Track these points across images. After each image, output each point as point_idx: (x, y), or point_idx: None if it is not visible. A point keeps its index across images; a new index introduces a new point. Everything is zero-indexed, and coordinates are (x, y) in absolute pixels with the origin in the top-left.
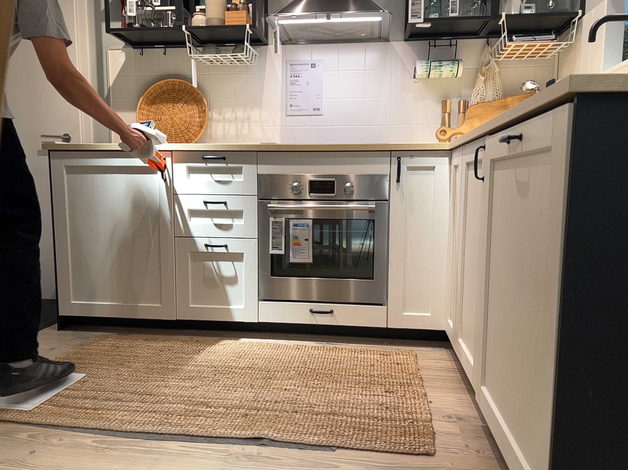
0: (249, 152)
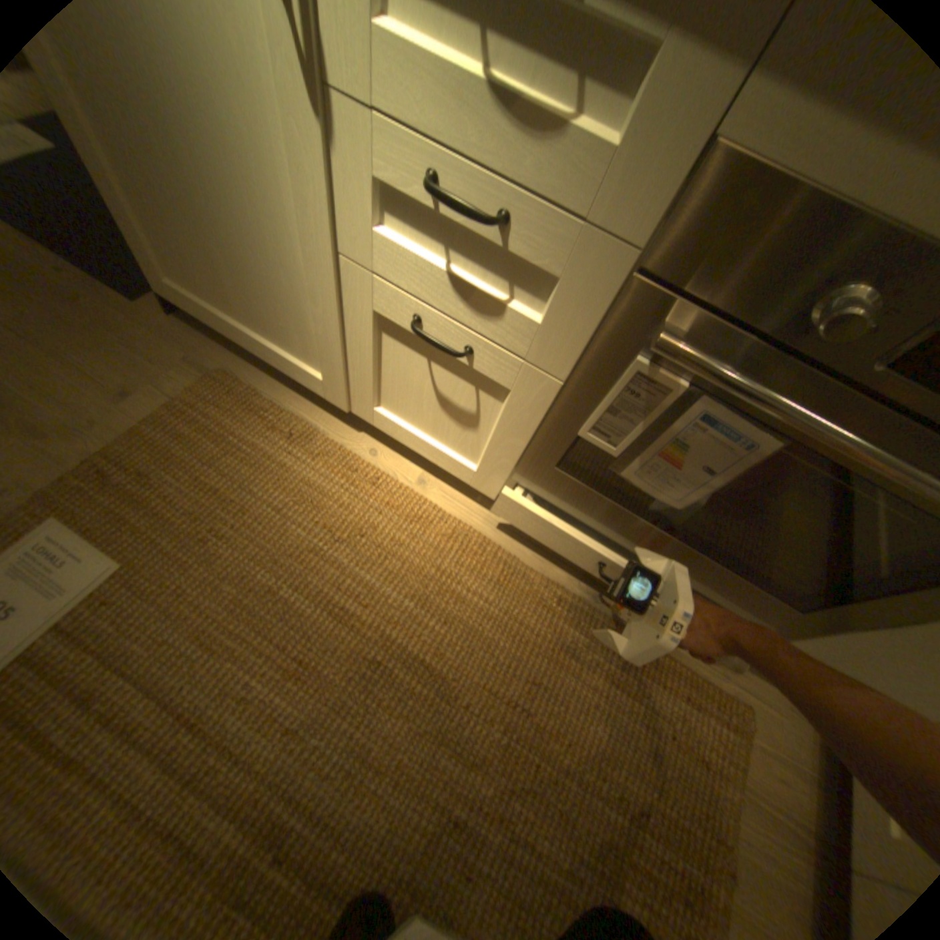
0: None
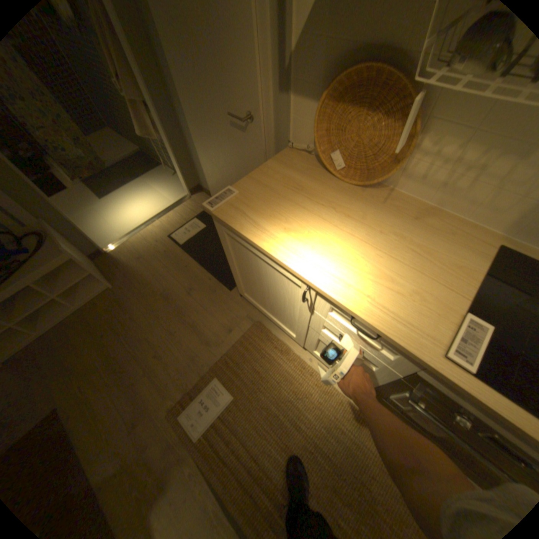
0: (420, 362)
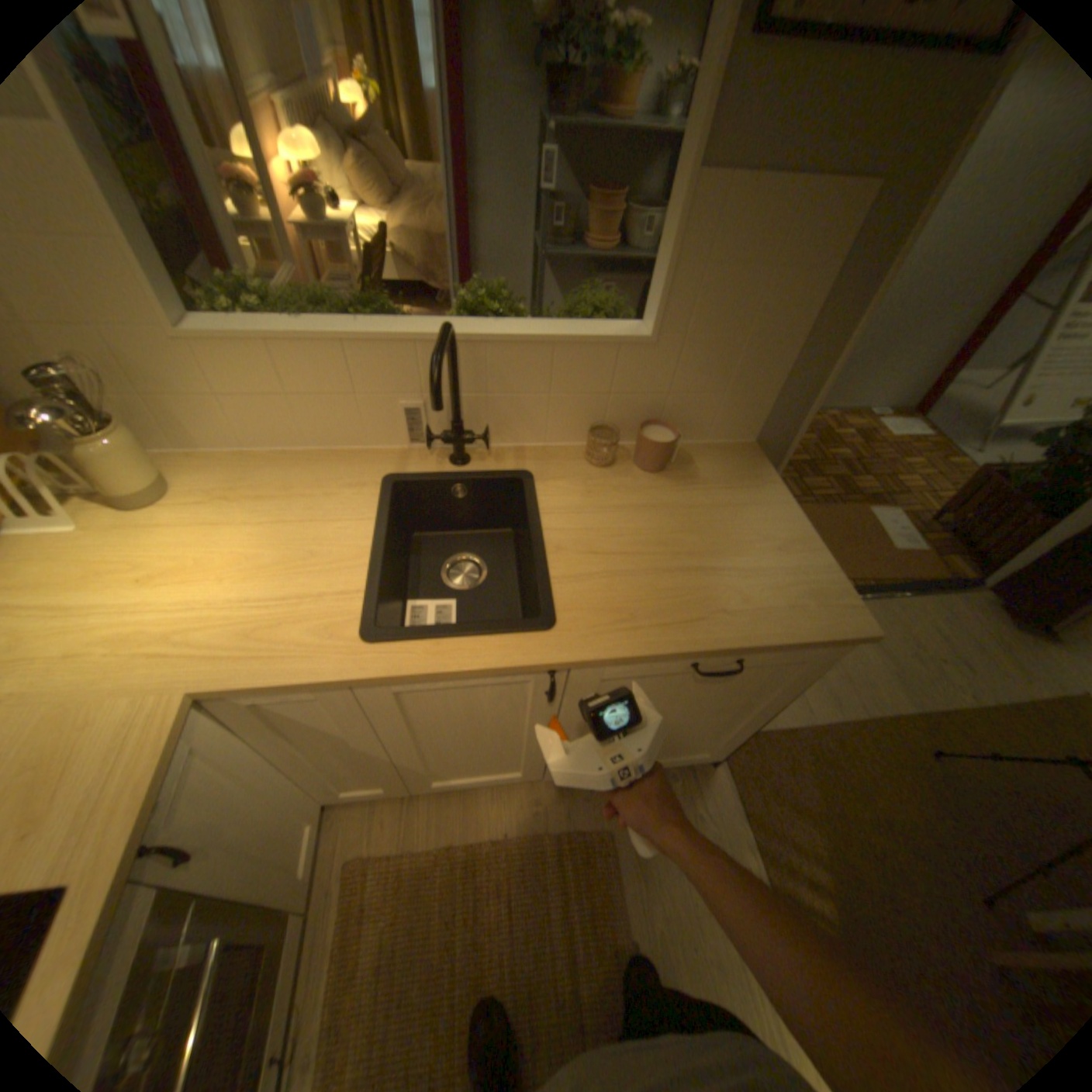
0: None
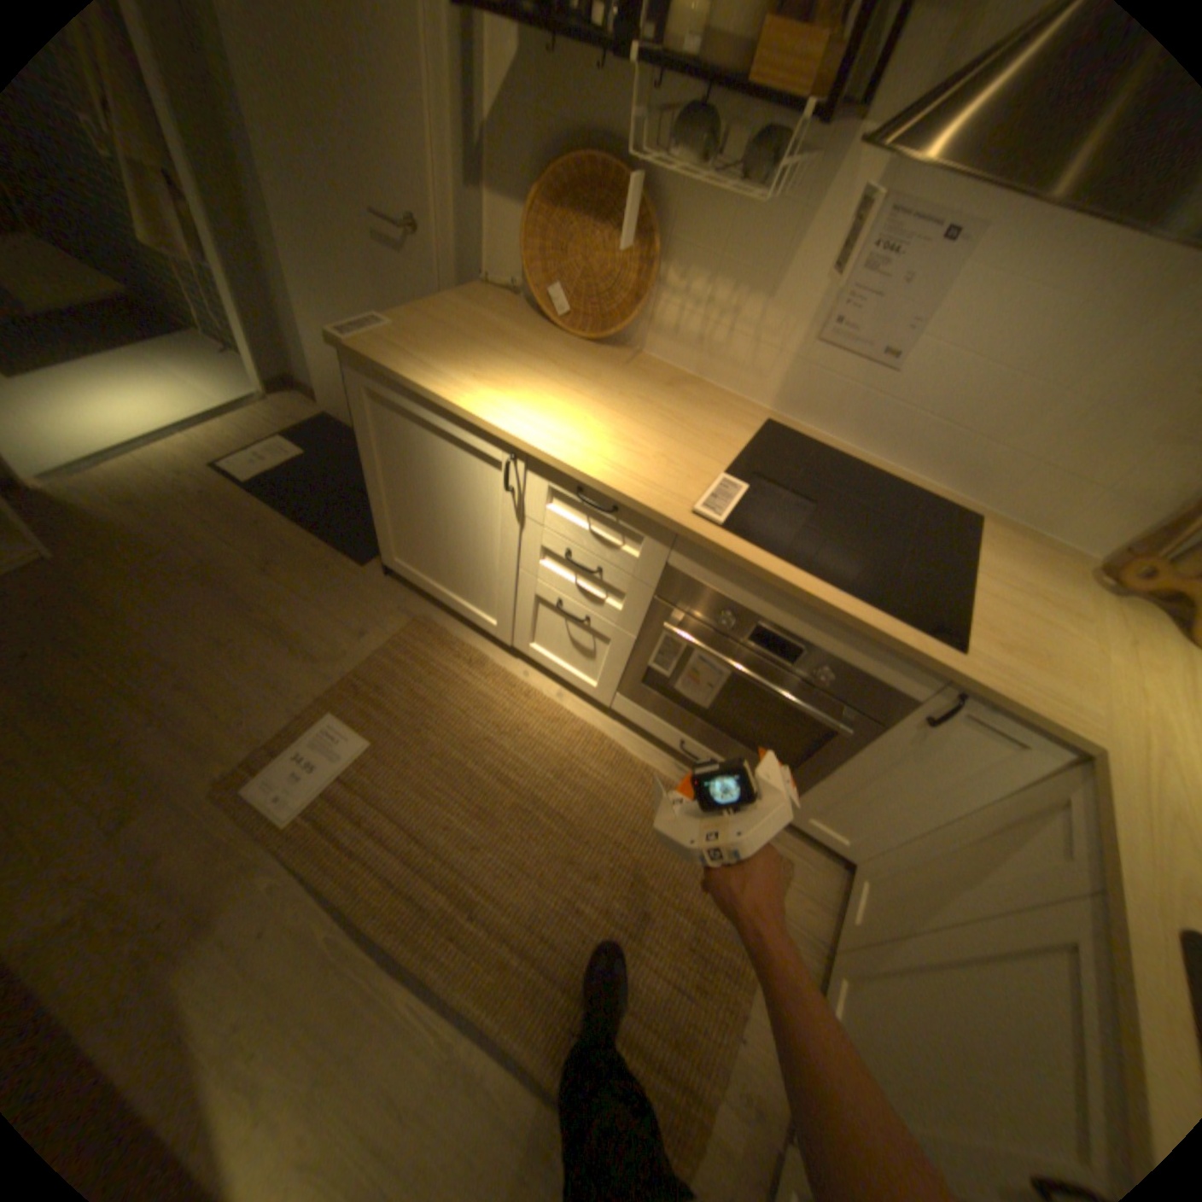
0: (663, 526)
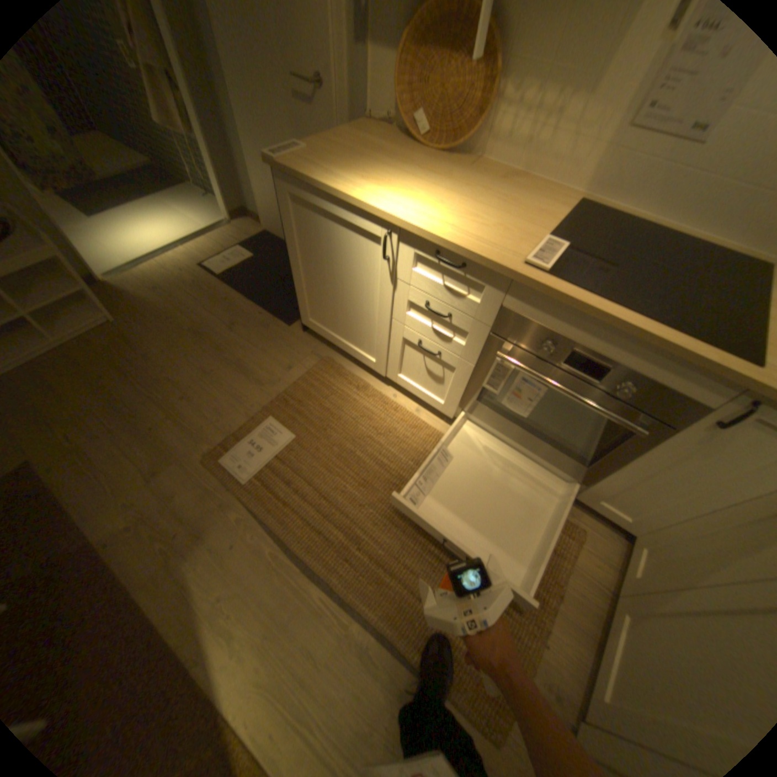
0: (502, 274)
